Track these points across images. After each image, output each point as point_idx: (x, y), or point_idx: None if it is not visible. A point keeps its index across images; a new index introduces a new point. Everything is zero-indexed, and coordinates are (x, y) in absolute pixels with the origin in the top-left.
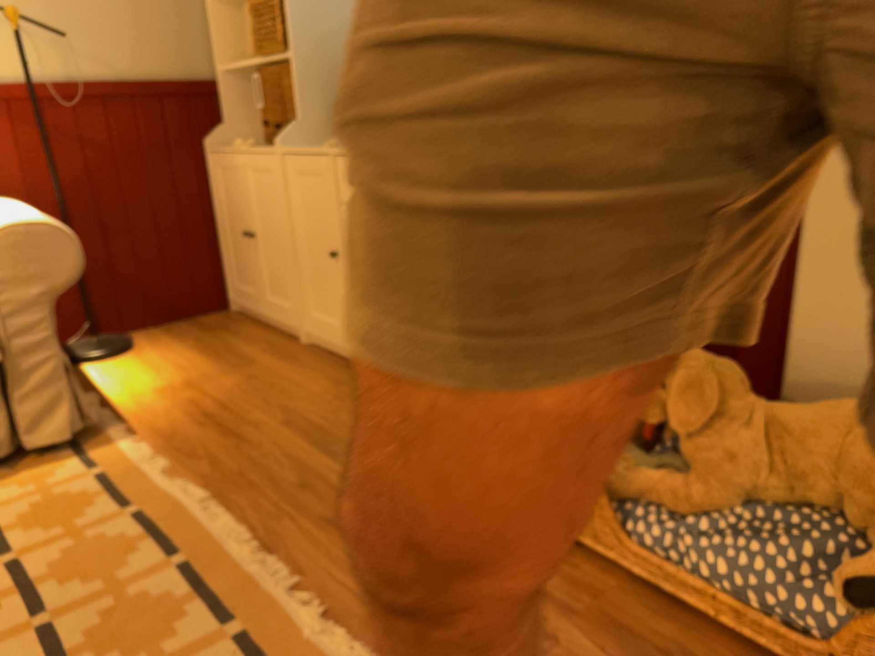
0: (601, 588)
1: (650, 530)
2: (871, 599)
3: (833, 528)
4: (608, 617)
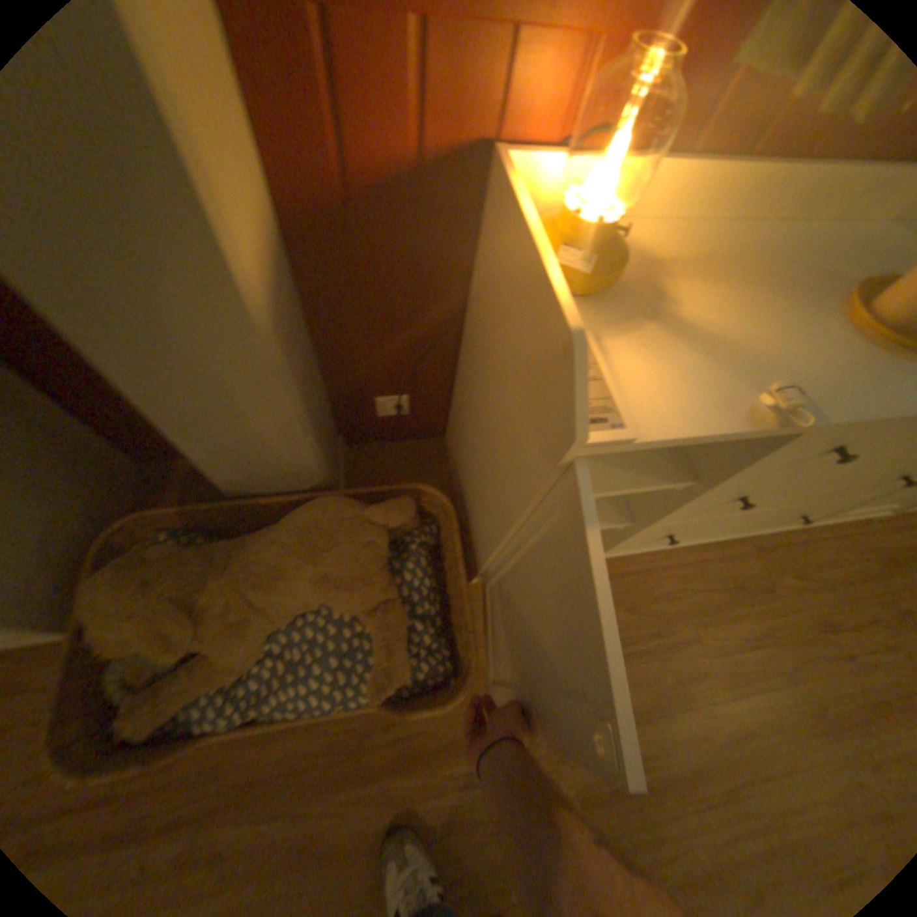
0: (211, 763)
1: (218, 724)
2: (391, 698)
3: (335, 625)
4: (236, 784)
